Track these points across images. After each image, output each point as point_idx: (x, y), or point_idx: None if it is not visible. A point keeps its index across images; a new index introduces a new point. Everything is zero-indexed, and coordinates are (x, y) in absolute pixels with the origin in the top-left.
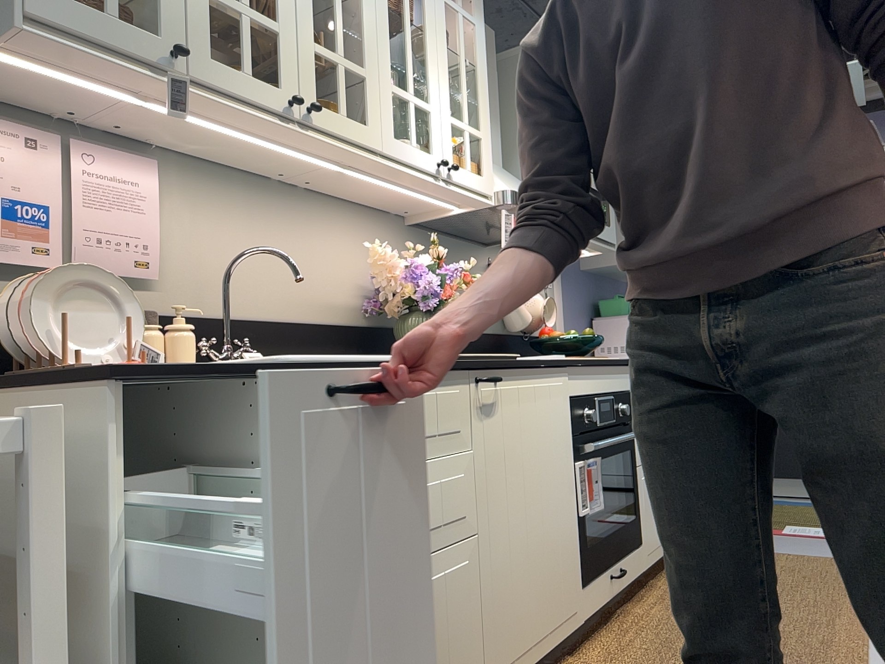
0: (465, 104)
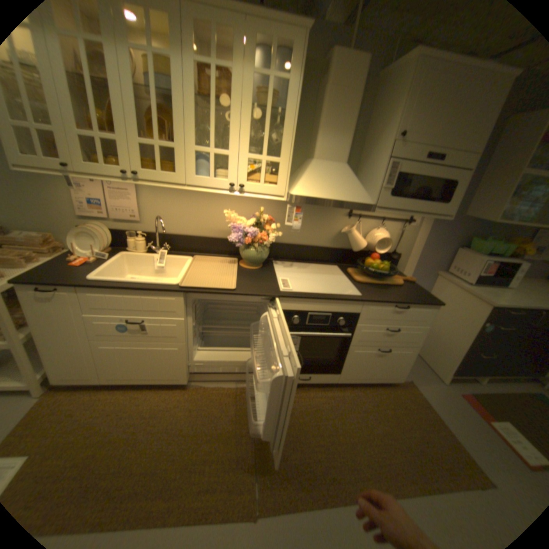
0: (265, 144)
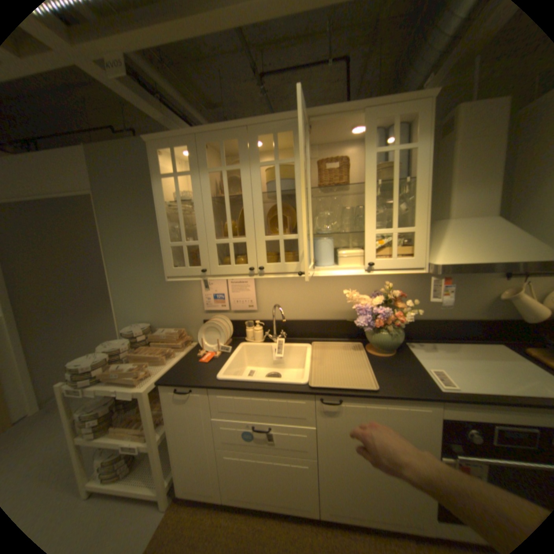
0: (395, 216)
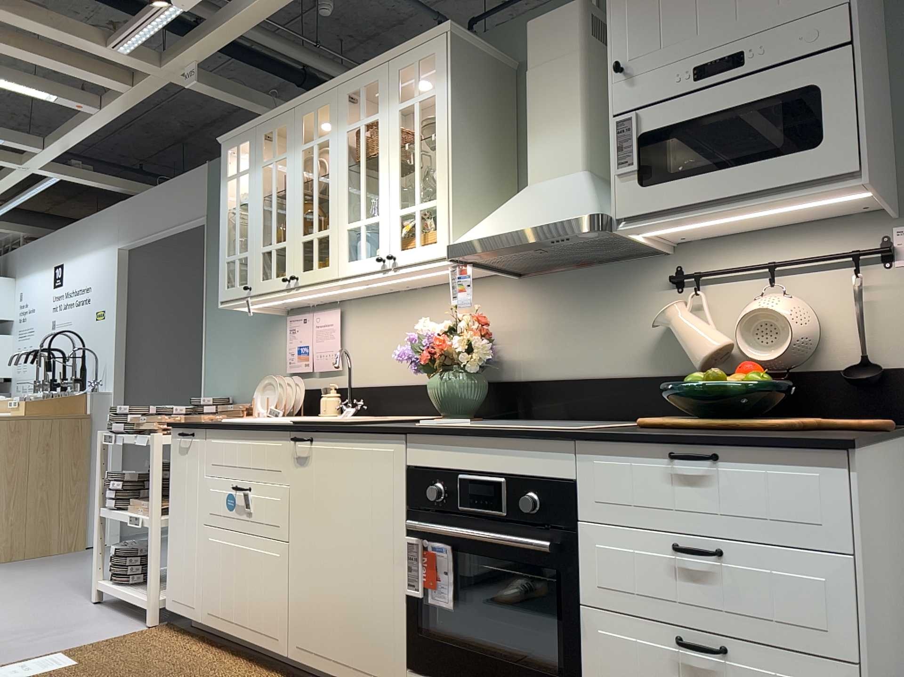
0: (415, 186)
